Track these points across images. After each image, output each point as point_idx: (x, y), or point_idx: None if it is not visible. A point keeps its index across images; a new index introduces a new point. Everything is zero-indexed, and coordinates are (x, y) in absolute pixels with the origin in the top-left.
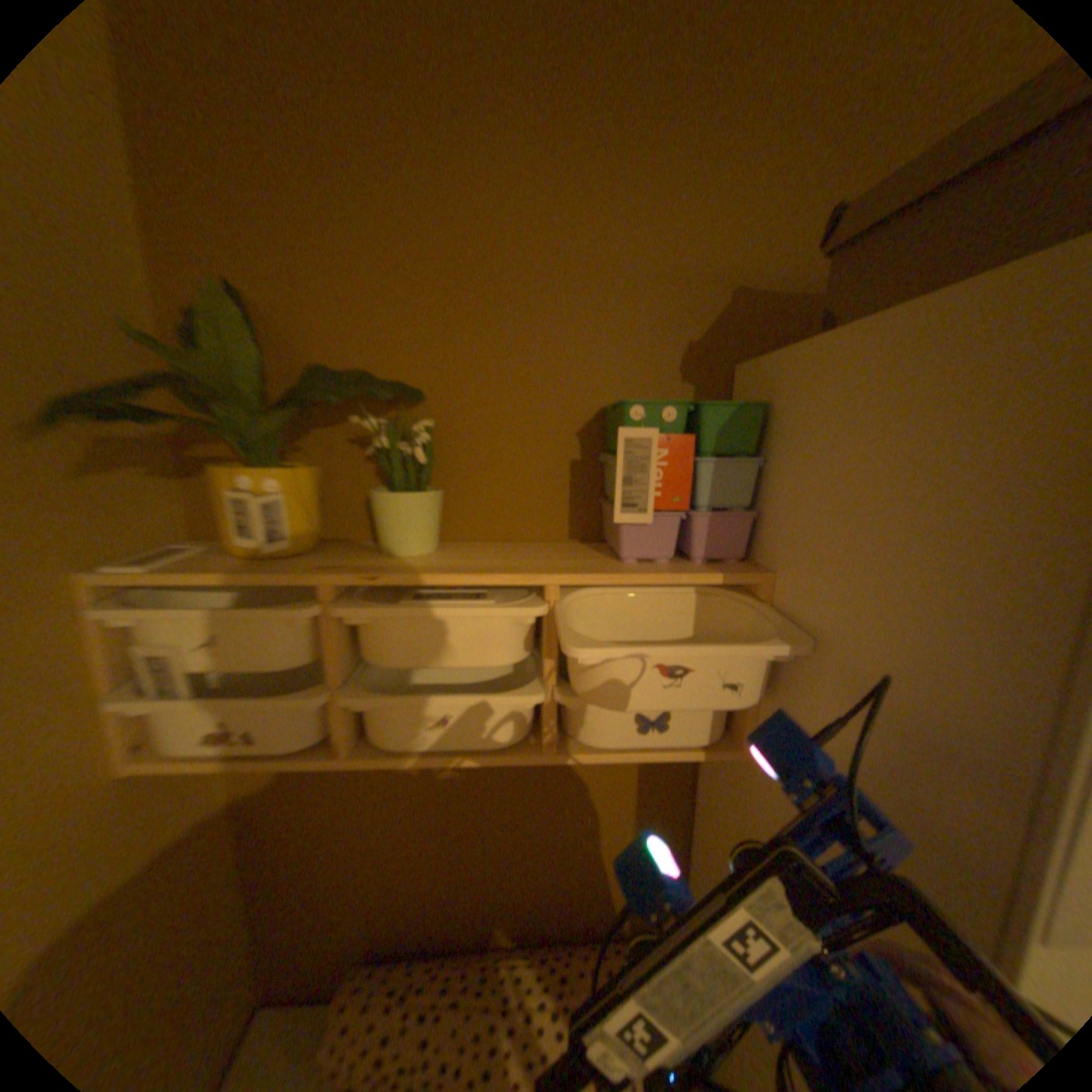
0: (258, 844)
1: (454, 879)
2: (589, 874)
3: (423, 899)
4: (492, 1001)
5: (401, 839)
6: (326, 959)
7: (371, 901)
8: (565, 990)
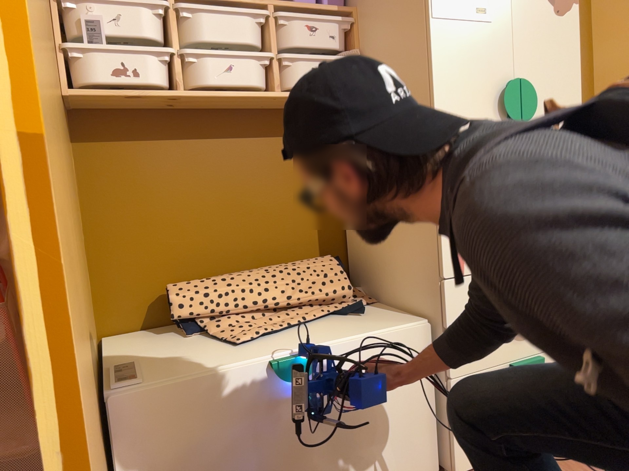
0: (95, 214)
1: (219, 231)
2: (294, 222)
3: (202, 248)
4: (258, 272)
5: (186, 206)
6: (142, 299)
7: (170, 252)
8: (294, 265)
